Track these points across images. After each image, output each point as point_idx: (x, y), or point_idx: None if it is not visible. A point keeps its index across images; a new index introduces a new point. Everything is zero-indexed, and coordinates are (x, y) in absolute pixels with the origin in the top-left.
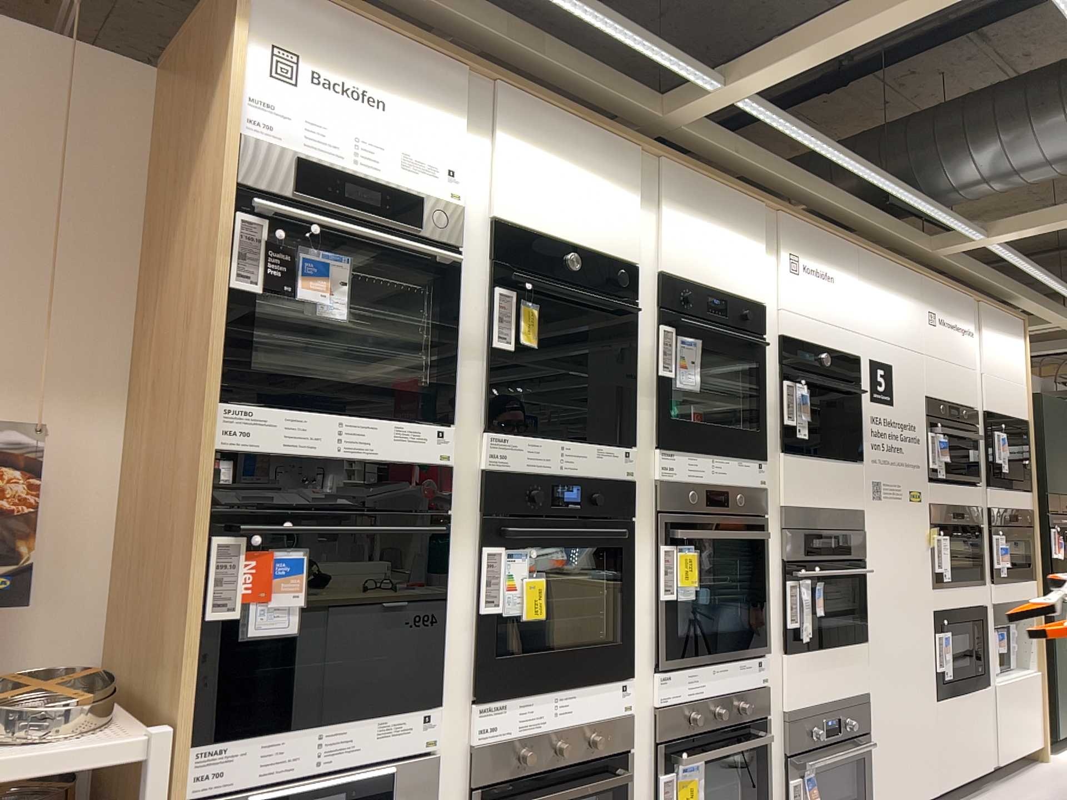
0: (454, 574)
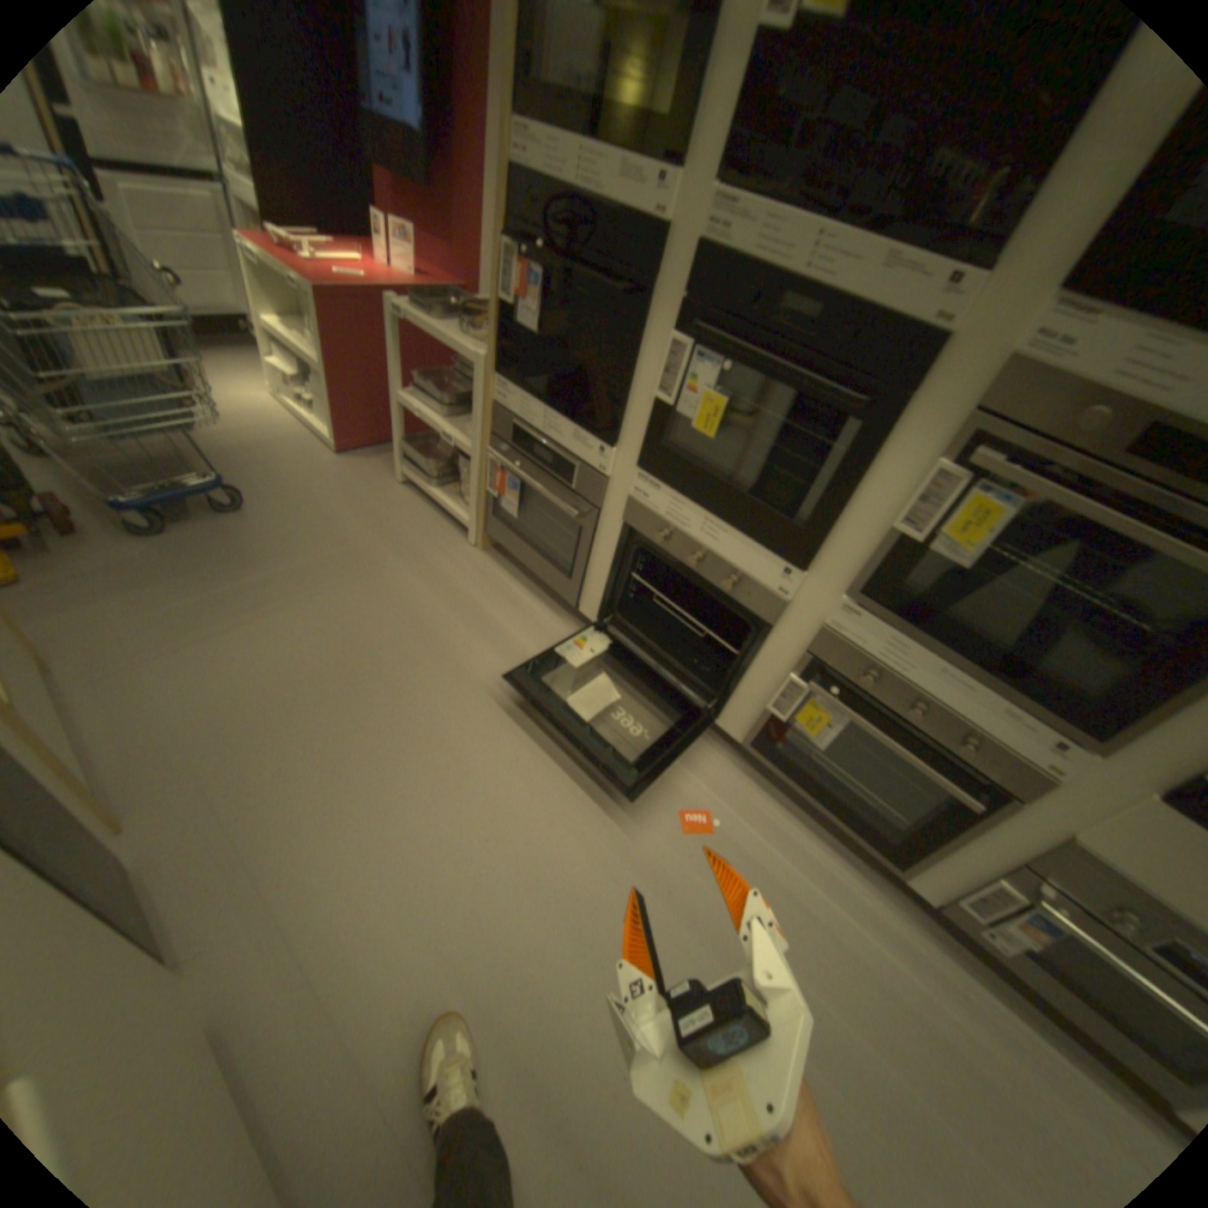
0: (643, 353)
